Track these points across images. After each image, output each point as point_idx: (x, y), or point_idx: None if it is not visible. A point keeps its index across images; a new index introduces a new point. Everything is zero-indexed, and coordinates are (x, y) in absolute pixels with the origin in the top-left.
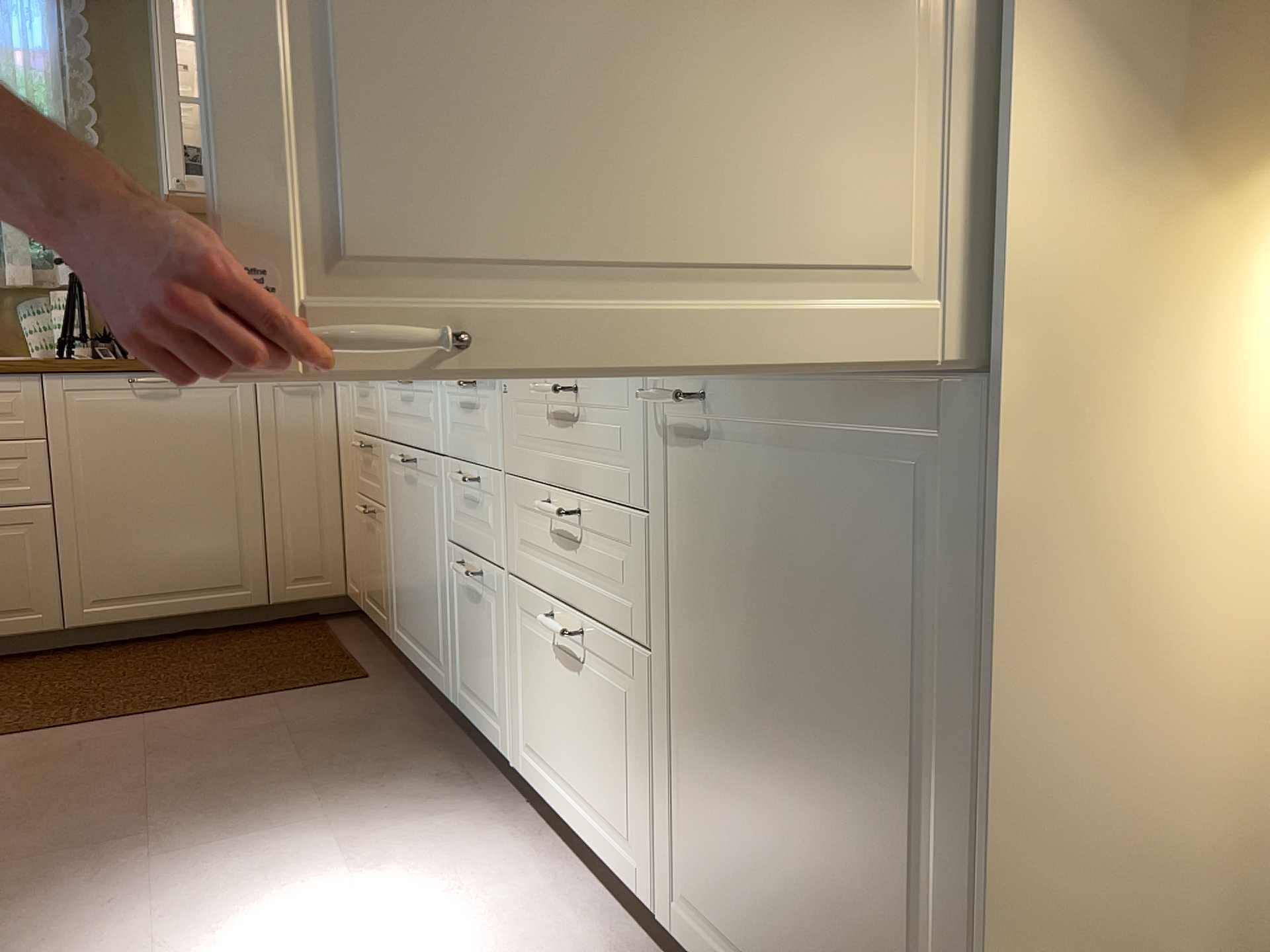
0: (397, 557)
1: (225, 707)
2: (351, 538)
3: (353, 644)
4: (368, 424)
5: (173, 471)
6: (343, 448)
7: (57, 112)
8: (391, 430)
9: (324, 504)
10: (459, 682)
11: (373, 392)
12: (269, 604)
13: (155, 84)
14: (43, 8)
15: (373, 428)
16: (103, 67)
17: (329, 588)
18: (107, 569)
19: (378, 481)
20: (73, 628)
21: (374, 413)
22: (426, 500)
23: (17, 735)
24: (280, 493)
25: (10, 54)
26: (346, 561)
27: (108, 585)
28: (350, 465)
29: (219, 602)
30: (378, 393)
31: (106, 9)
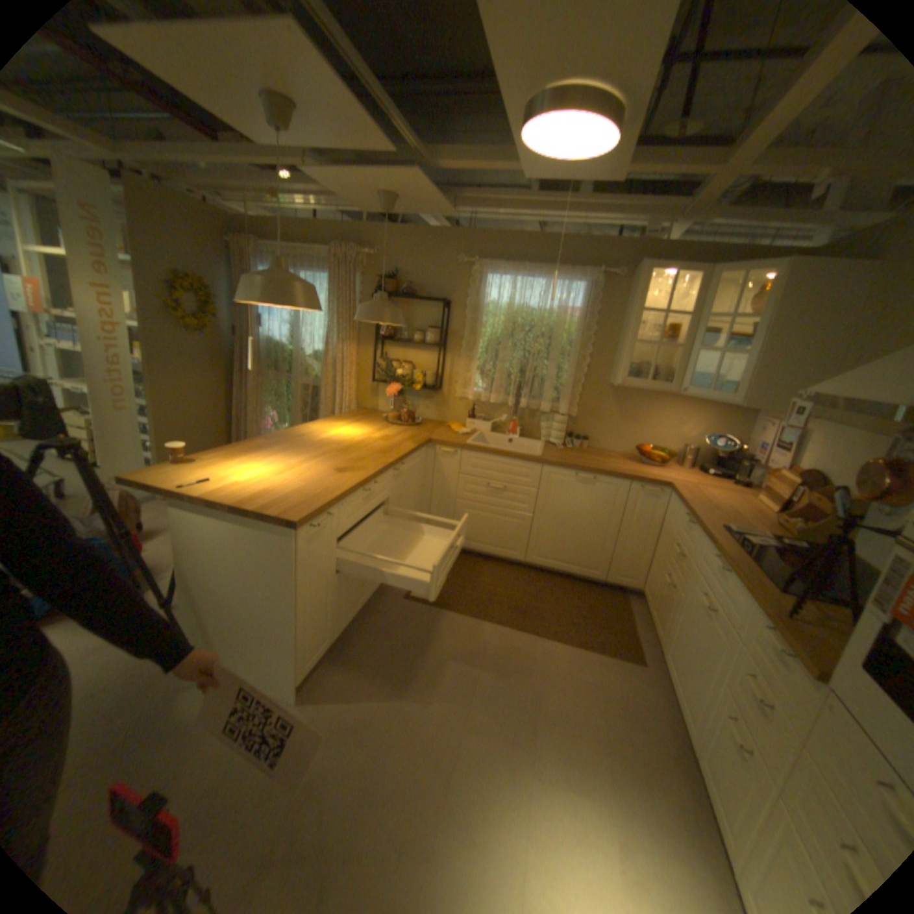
0: (683, 630)
1: (577, 652)
2: (655, 574)
3: (640, 627)
4: (686, 544)
5: (582, 515)
6: (665, 529)
7: (577, 338)
8: (703, 571)
9: (646, 549)
10: (706, 758)
11: (697, 535)
12: (606, 582)
13: (624, 323)
14: (584, 289)
15: (690, 552)
16: (602, 314)
17: (635, 585)
18: (545, 545)
19: (683, 577)
20: (527, 562)
21: (693, 545)
22: (717, 642)
23: (499, 625)
24: (626, 538)
25: (566, 312)
26: (648, 578)
27: (544, 551)
28: (667, 543)
29: (584, 573)
30: (700, 541)
31: (612, 286)
